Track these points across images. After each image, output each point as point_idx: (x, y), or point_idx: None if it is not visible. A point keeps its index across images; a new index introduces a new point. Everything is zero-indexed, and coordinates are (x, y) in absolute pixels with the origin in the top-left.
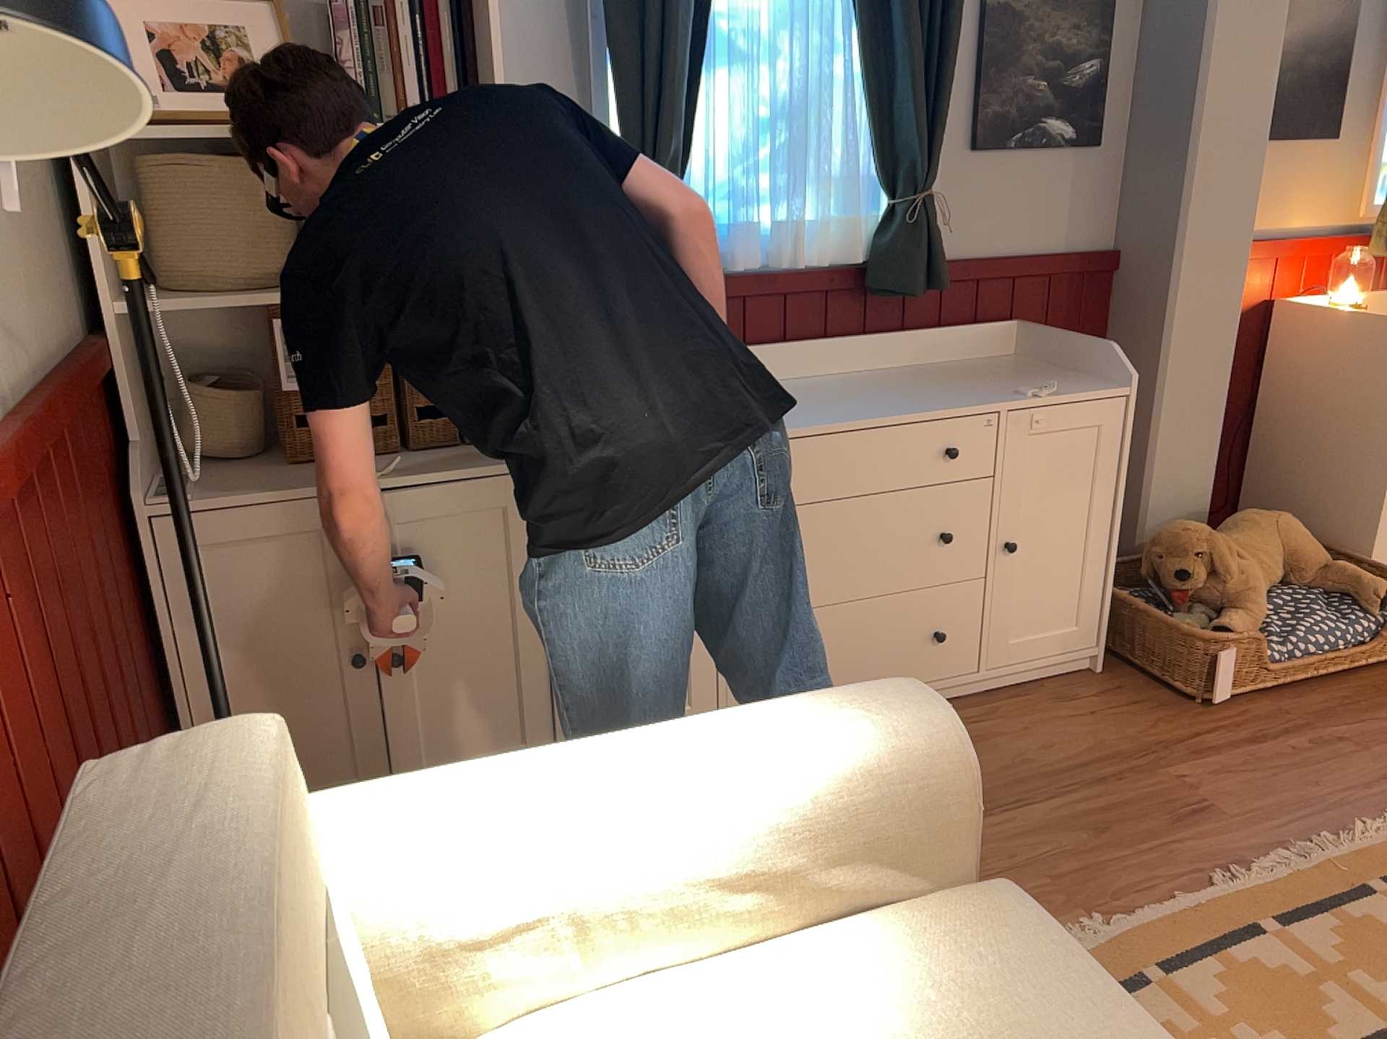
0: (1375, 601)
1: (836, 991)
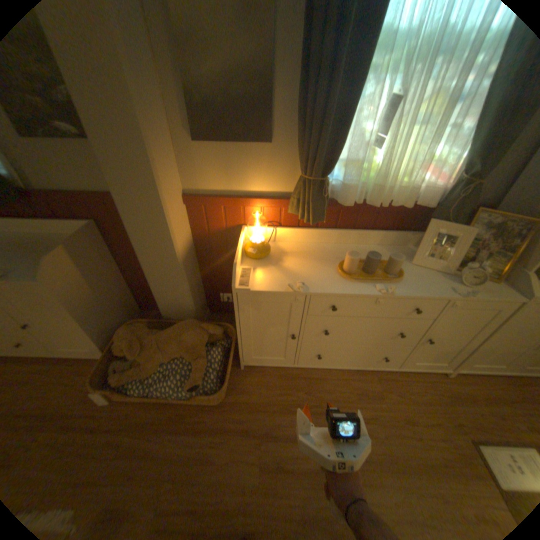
0: (186, 389)
1: None
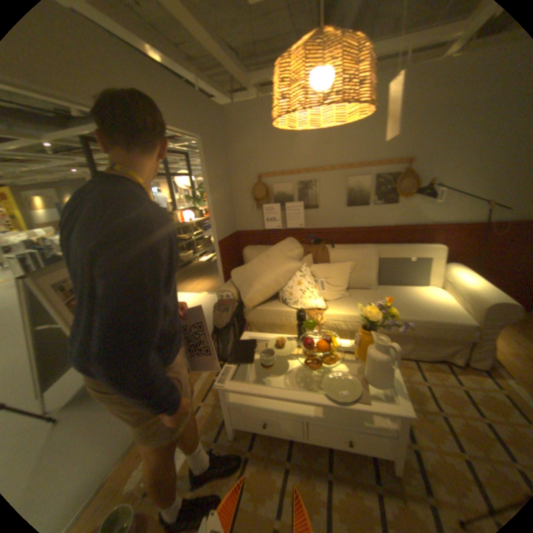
0: None
1: (449, 305)
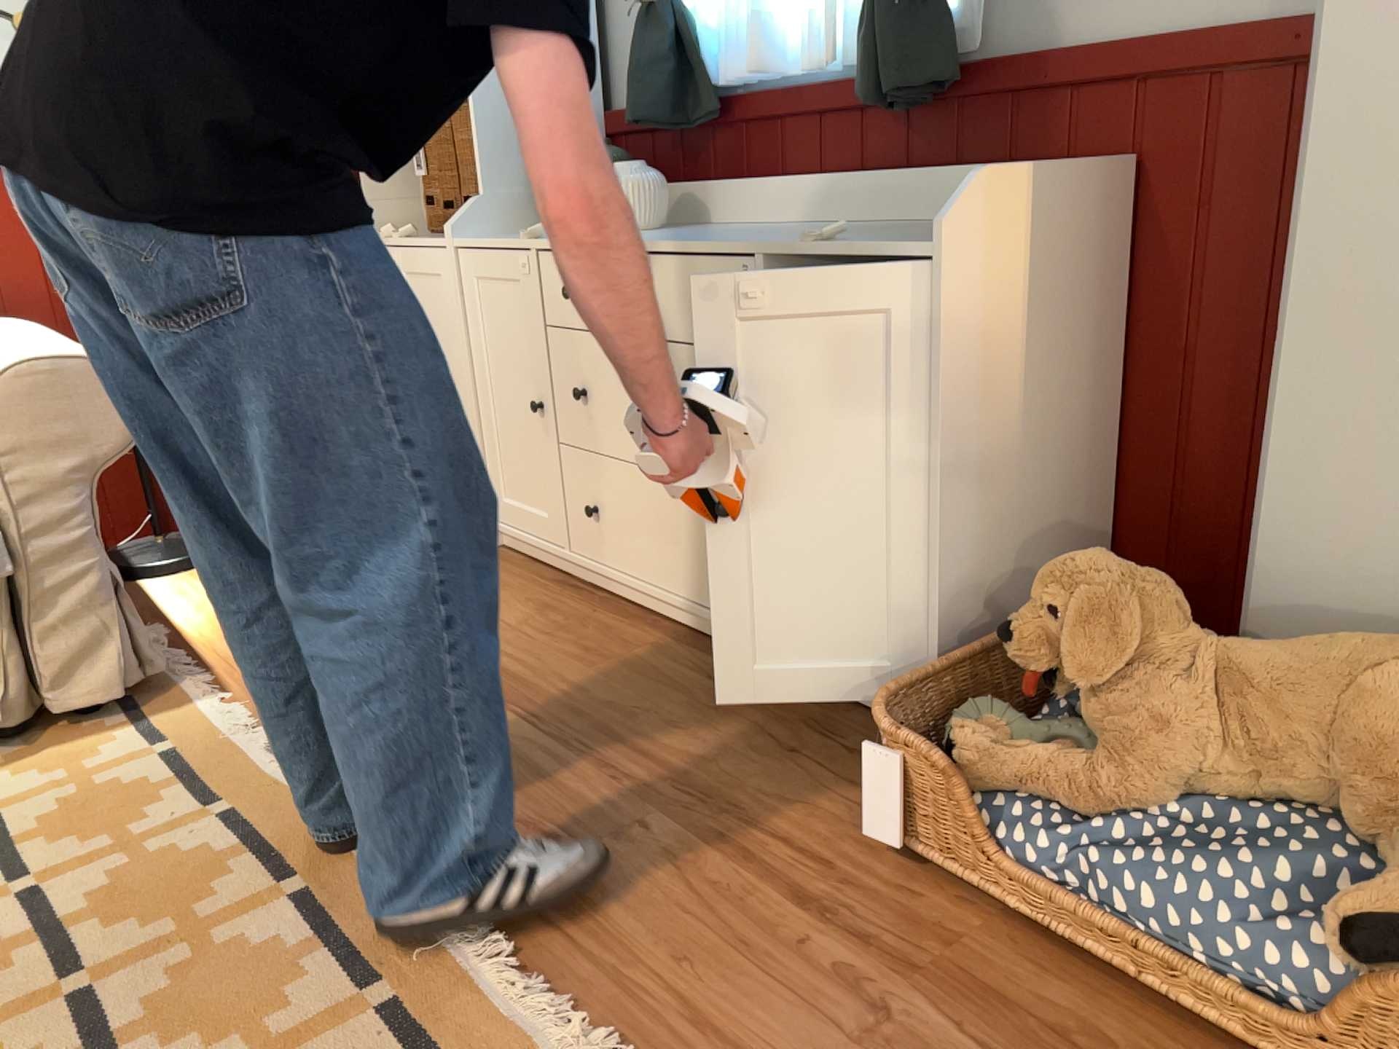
0: (1342, 923)
1: None
